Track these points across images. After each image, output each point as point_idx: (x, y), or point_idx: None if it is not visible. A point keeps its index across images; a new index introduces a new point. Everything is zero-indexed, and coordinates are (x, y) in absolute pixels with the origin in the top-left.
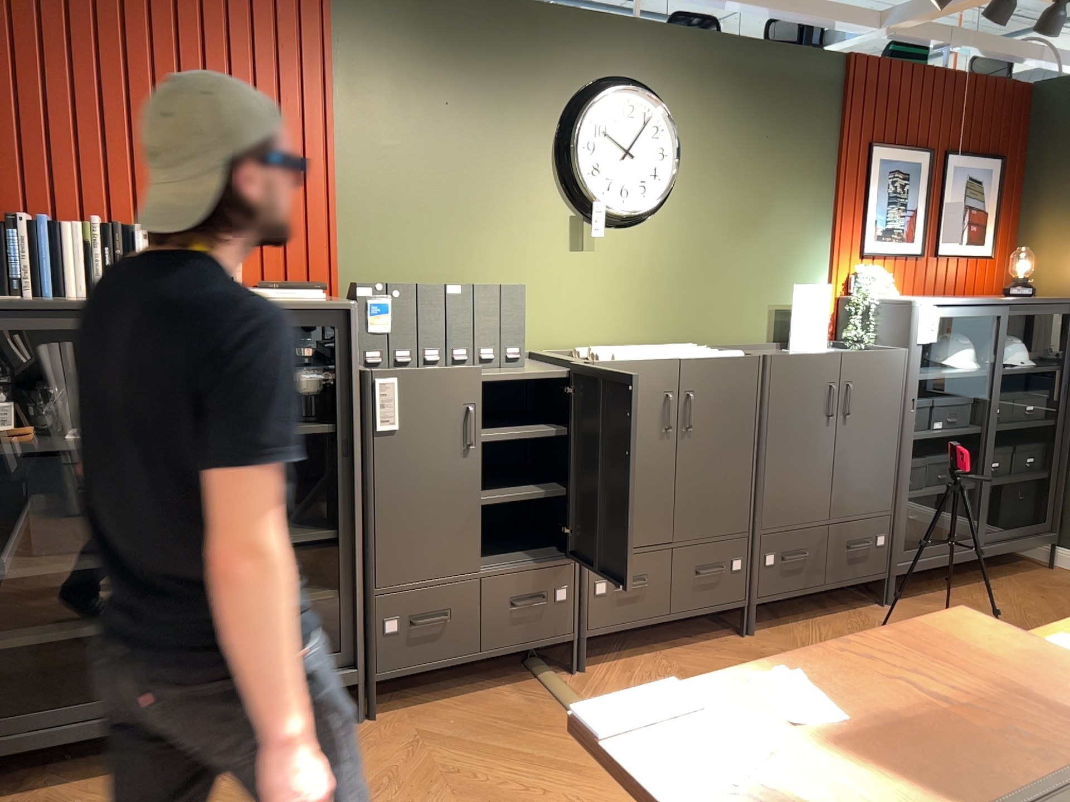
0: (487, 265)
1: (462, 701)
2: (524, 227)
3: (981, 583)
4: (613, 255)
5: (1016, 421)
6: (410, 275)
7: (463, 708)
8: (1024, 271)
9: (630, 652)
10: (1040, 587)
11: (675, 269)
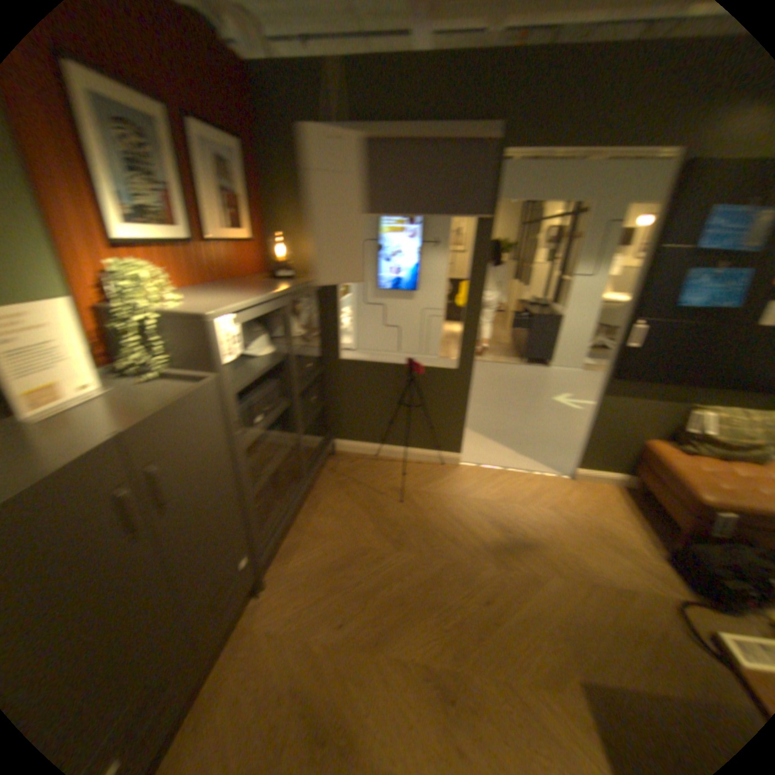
0: None
1: None
2: None
3: (309, 500)
4: None
5: (306, 379)
6: None
7: None
8: (278, 252)
9: None
10: (341, 482)
11: None
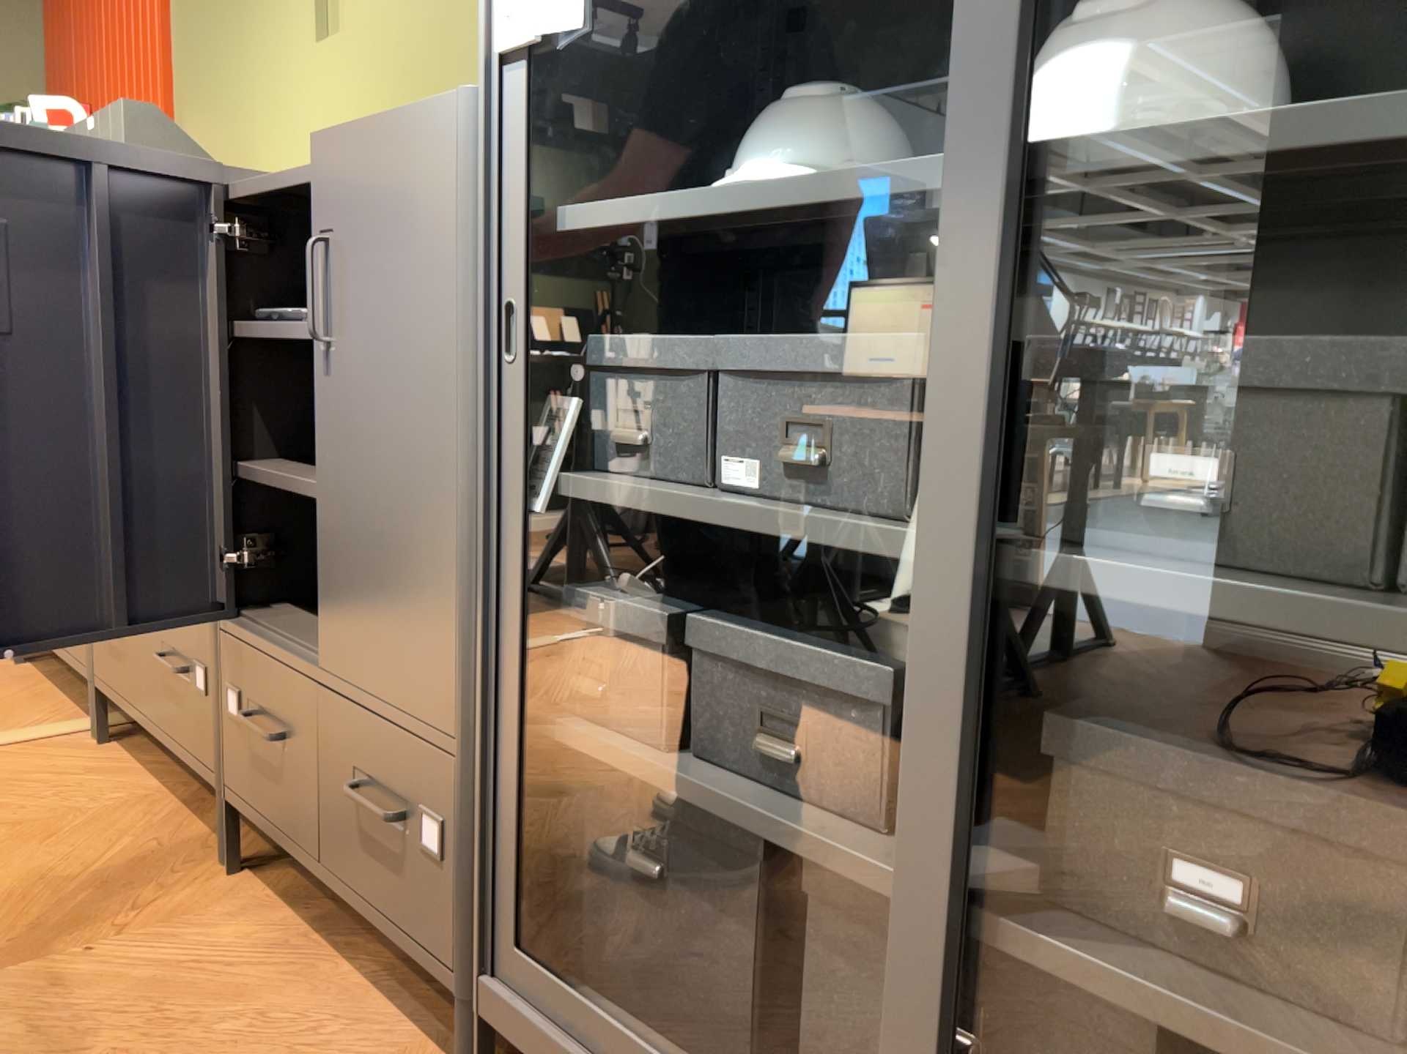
0: (254, 101)
1: (45, 693)
2: (277, 25)
3: None
4: (357, 36)
5: None
6: (210, 135)
7: (23, 696)
8: None
9: (175, 771)
10: None
11: (431, 32)
